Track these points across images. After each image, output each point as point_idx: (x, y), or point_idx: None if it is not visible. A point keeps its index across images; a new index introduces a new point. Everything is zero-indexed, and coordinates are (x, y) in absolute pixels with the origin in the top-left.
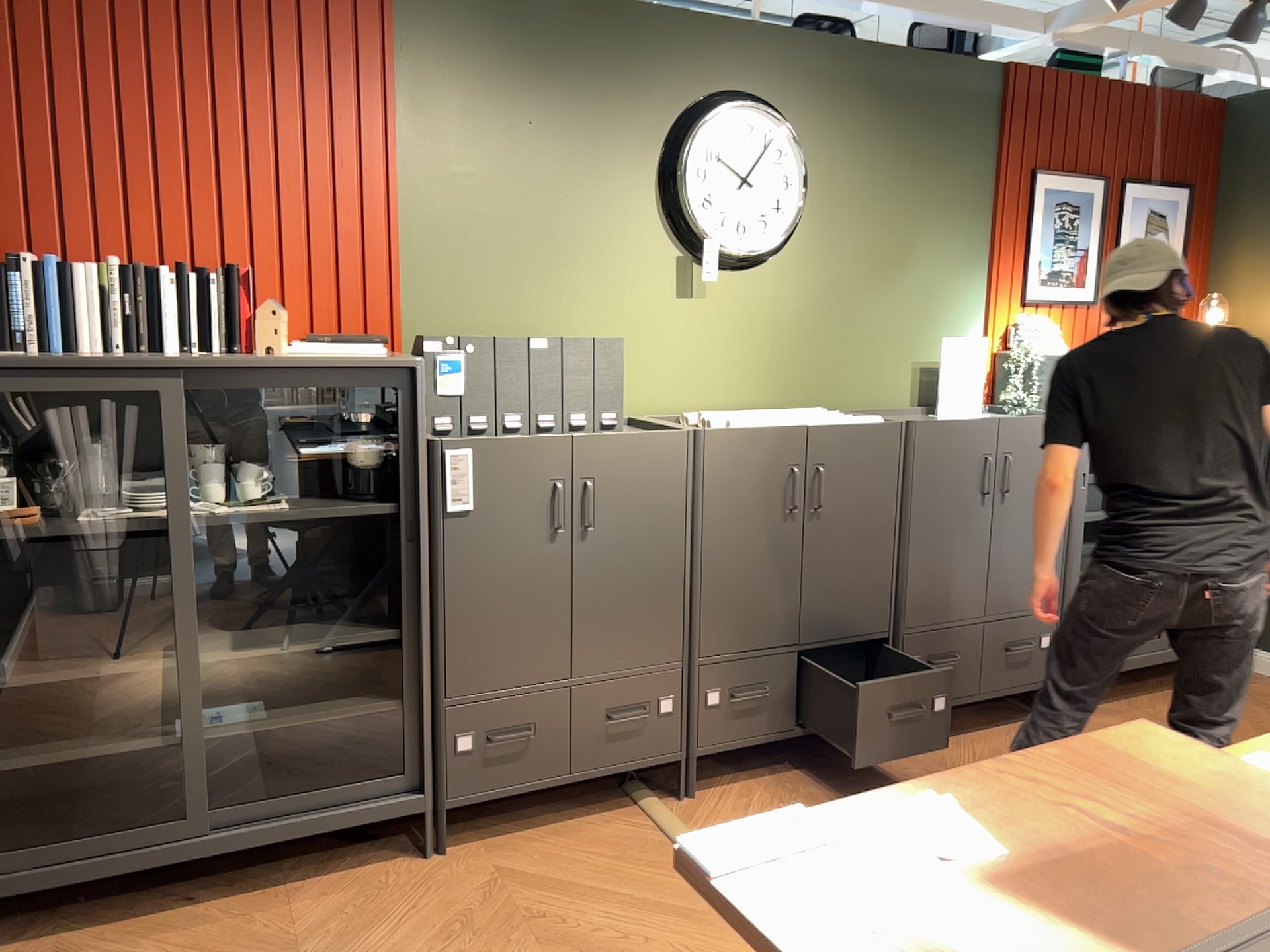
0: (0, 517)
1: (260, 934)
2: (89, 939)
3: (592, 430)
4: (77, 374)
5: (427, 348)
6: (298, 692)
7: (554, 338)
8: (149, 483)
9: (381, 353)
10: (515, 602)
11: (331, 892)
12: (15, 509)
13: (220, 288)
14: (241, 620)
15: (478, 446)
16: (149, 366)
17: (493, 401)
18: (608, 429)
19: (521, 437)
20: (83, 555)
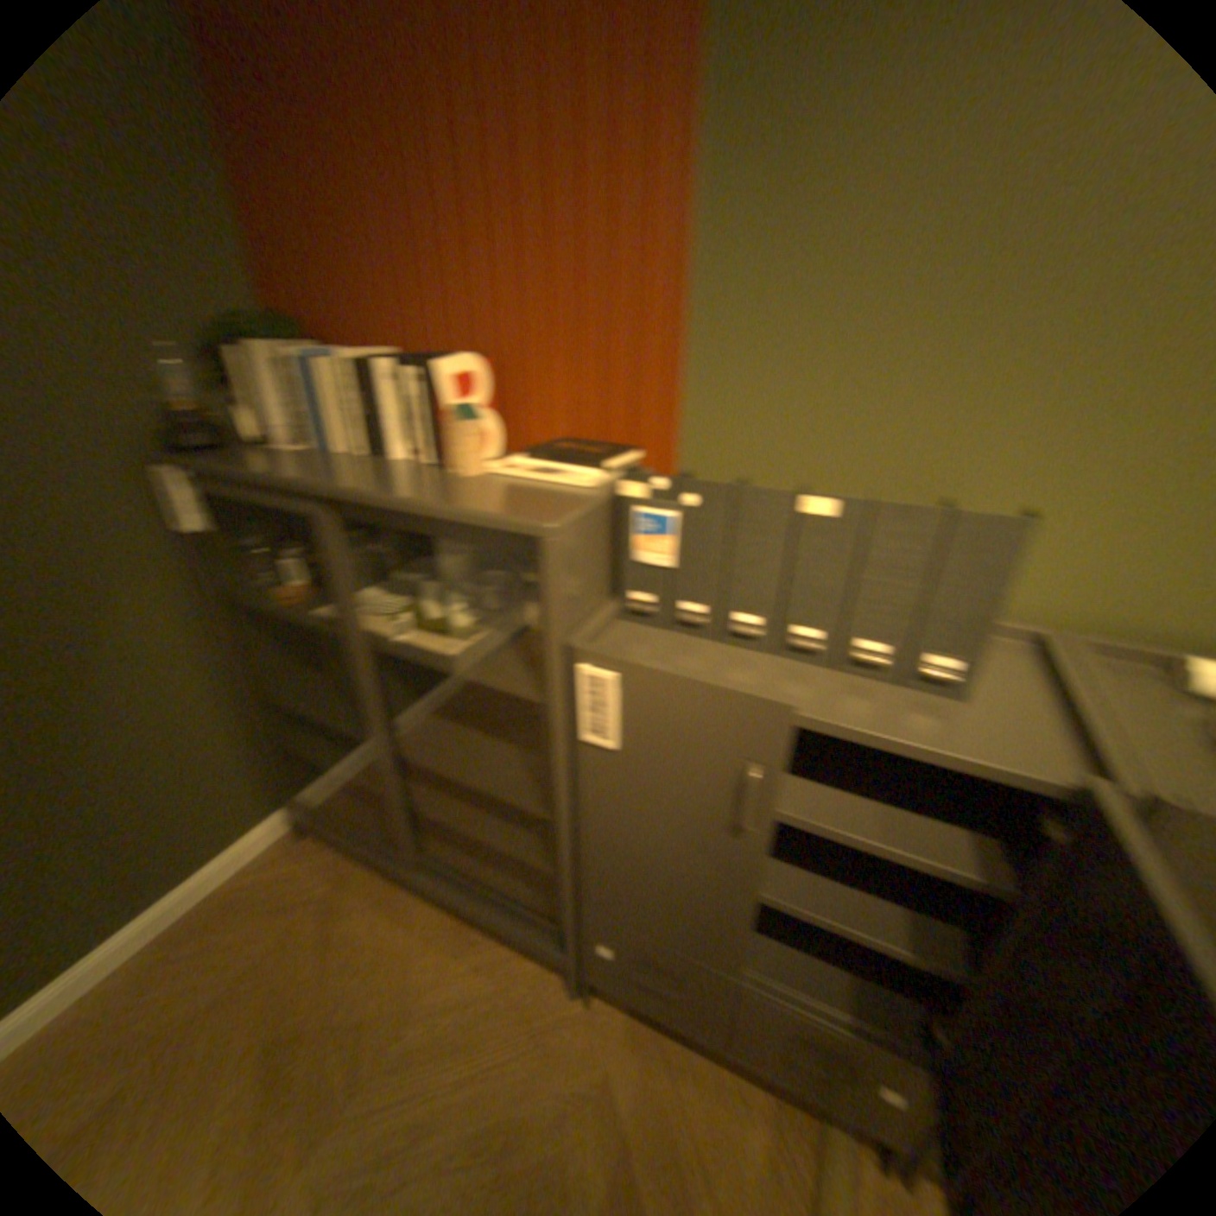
0: (283, 591)
1: (409, 982)
2: (356, 888)
3: (898, 675)
4: (248, 488)
5: (622, 491)
6: (512, 793)
7: (853, 501)
8: (407, 577)
9: (580, 485)
10: (672, 872)
11: (483, 974)
12: (301, 584)
13: (415, 385)
14: (486, 710)
15: (629, 673)
16: (287, 489)
17: (718, 587)
18: (934, 684)
19: (702, 680)
20: (334, 637)
